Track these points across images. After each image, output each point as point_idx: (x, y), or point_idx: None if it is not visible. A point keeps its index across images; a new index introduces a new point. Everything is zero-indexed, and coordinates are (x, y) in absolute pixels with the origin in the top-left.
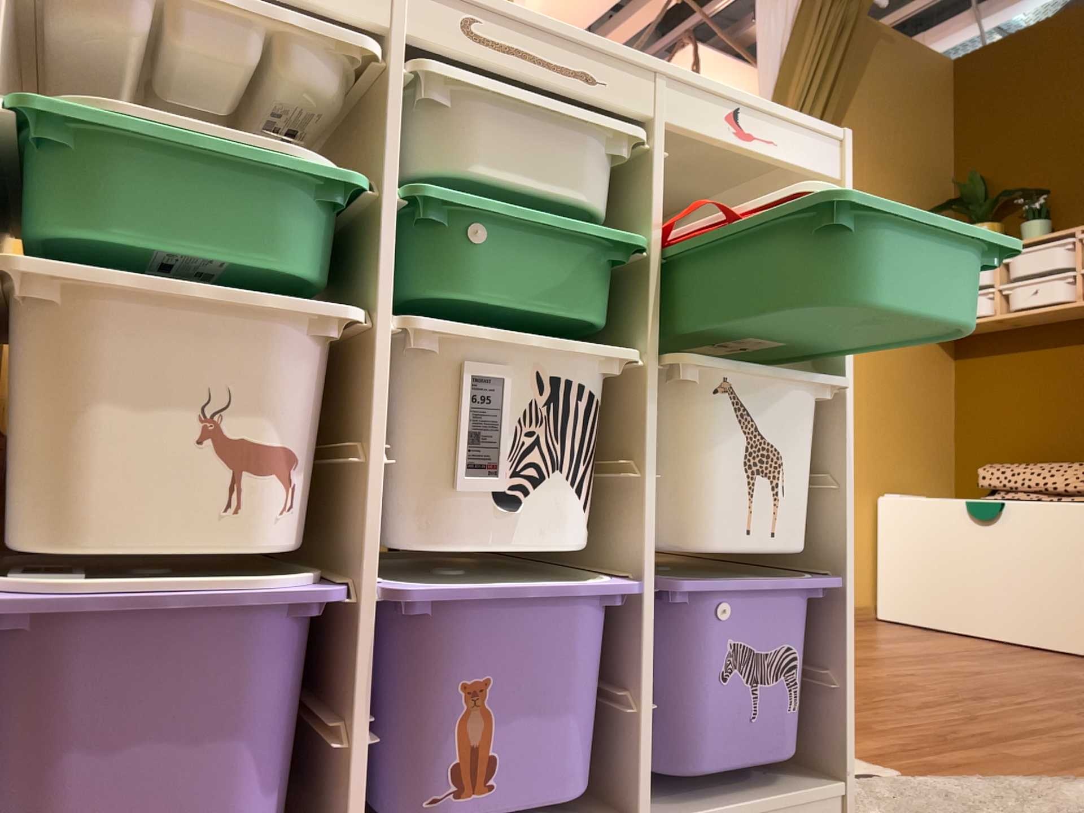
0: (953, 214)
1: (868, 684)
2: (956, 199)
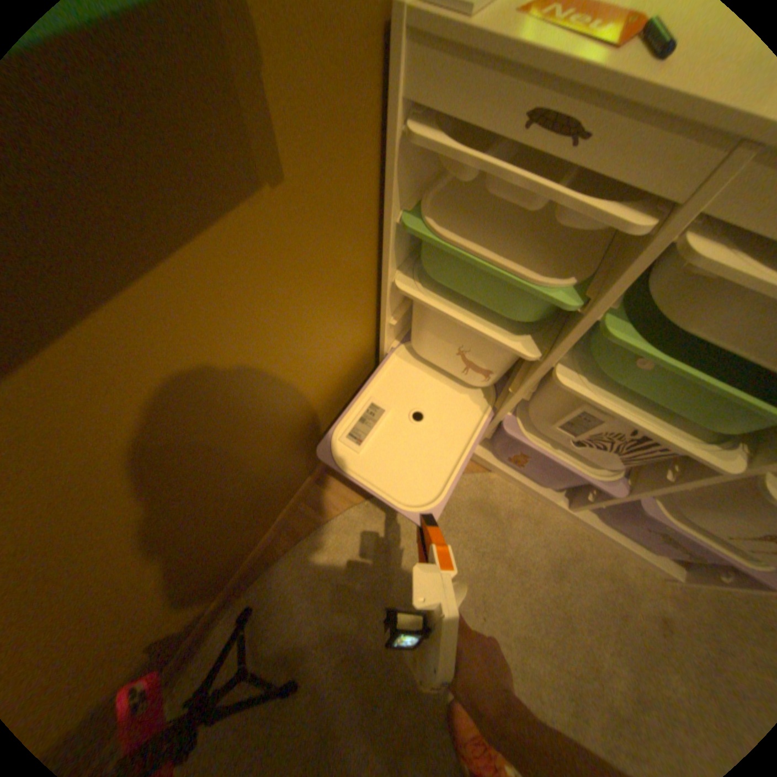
0: None
1: None
2: None
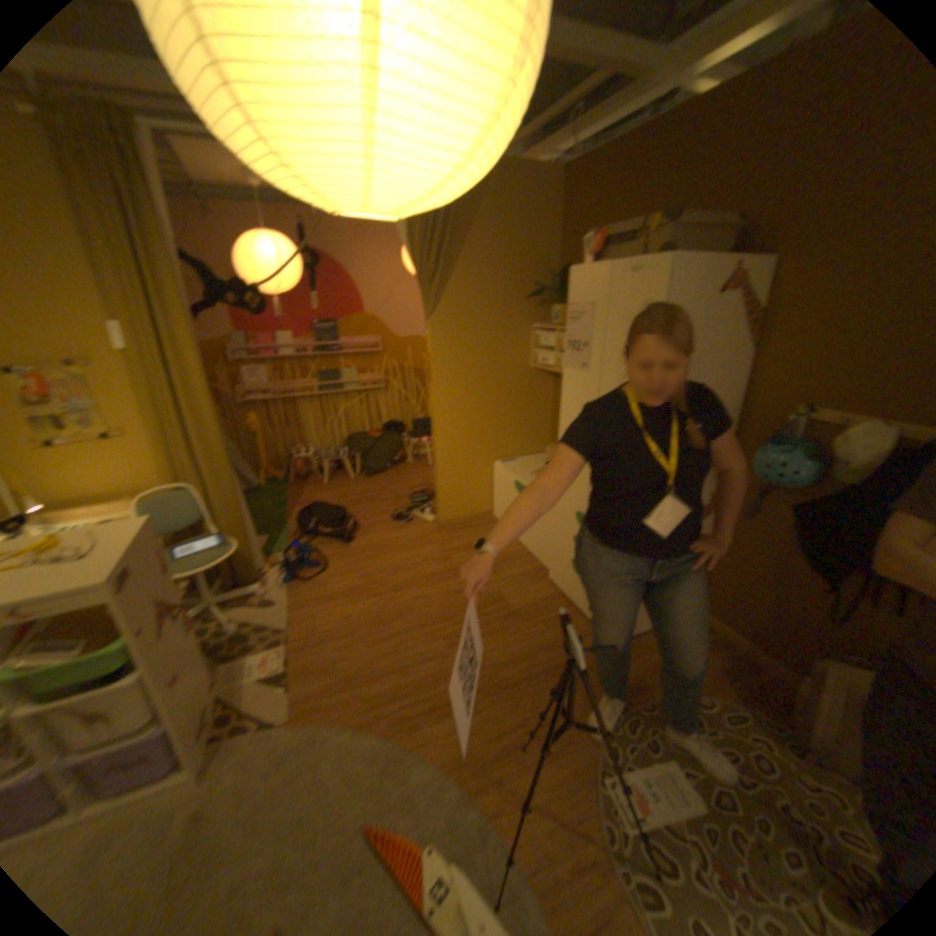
0: (547, 297)
1: (385, 618)
2: (553, 282)
